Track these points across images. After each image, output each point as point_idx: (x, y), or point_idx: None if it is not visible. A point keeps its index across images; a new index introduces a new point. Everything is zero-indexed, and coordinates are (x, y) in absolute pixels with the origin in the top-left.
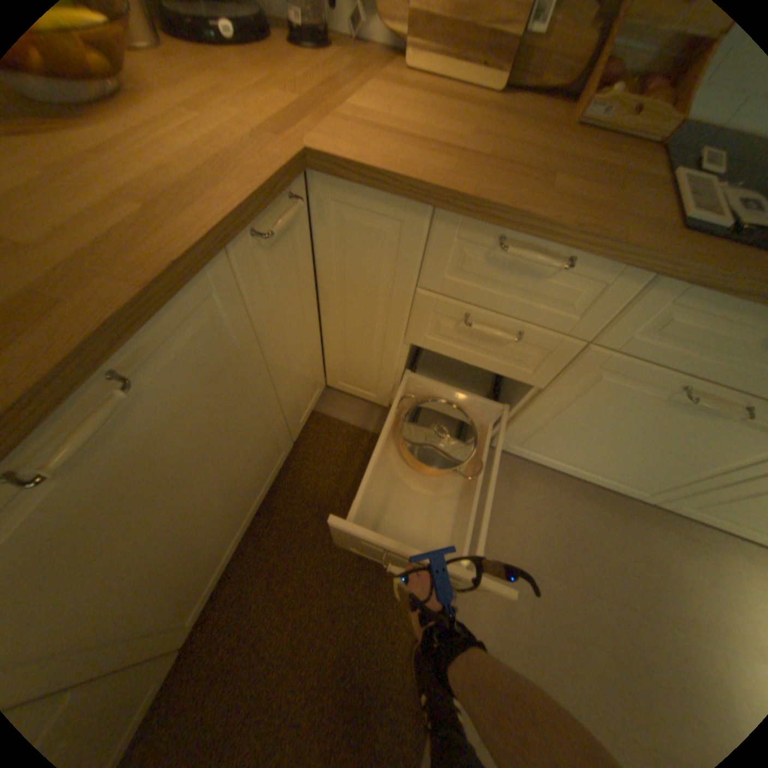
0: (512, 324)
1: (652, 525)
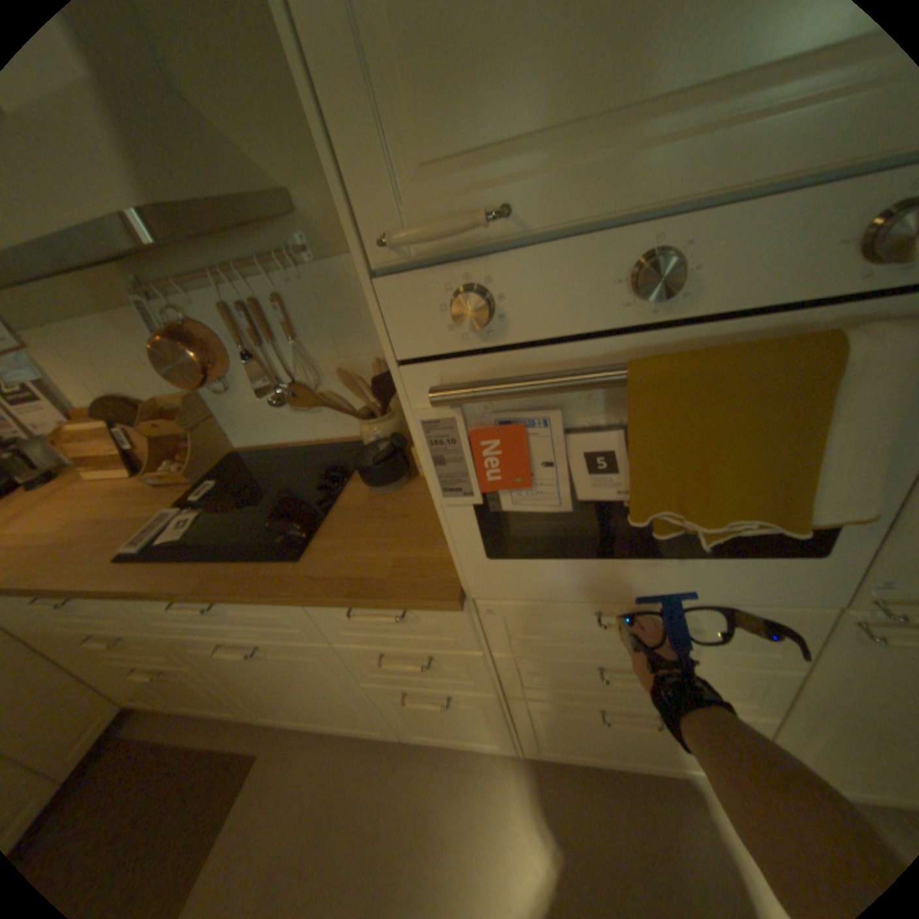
0: (111, 635)
1: (421, 767)
